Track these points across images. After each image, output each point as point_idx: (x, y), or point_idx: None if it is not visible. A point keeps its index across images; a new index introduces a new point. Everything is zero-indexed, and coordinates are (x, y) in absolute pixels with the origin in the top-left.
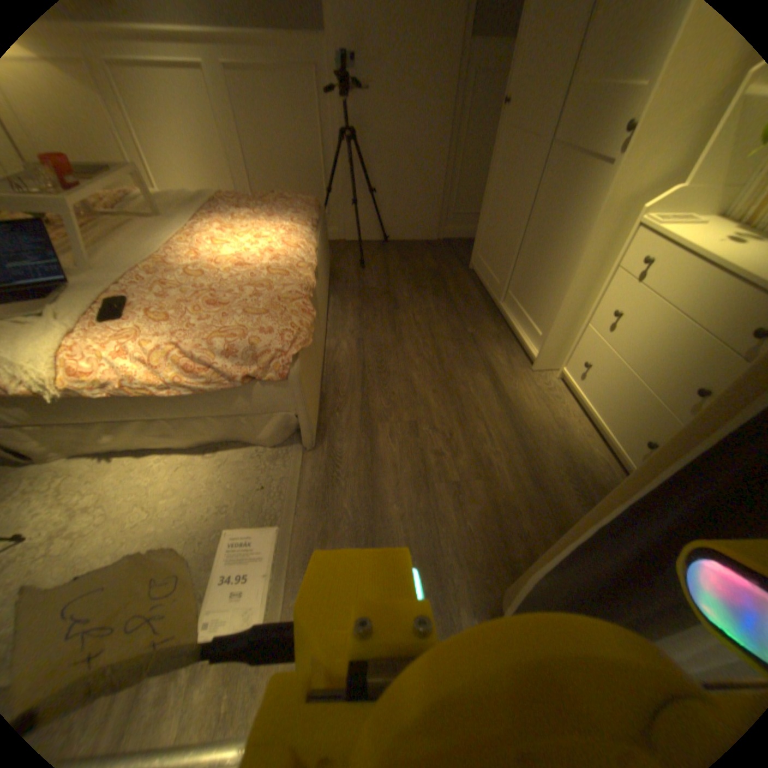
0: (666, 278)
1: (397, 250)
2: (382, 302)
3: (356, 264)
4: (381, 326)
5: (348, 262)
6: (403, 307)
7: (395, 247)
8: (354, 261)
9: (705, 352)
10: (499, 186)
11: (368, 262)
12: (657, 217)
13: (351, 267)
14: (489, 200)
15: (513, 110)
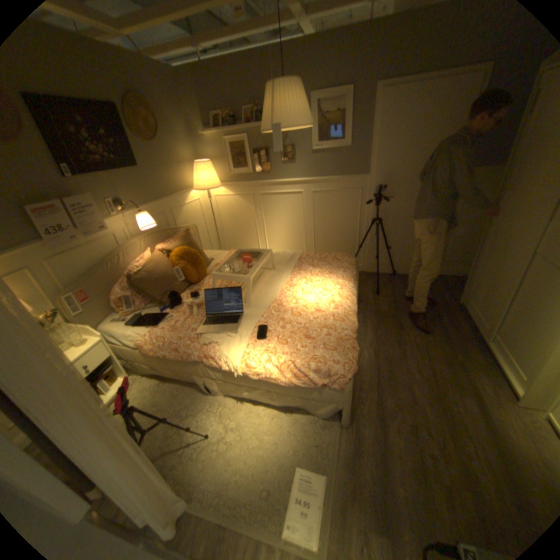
0: None
1: (402, 282)
2: (392, 324)
3: (373, 291)
4: (391, 343)
5: (368, 289)
6: (407, 330)
7: (401, 280)
8: (372, 289)
9: None
10: (487, 260)
11: (382, 290)
12: None
13: (370, 294)
14: (478, 265)
15: (498, 219)
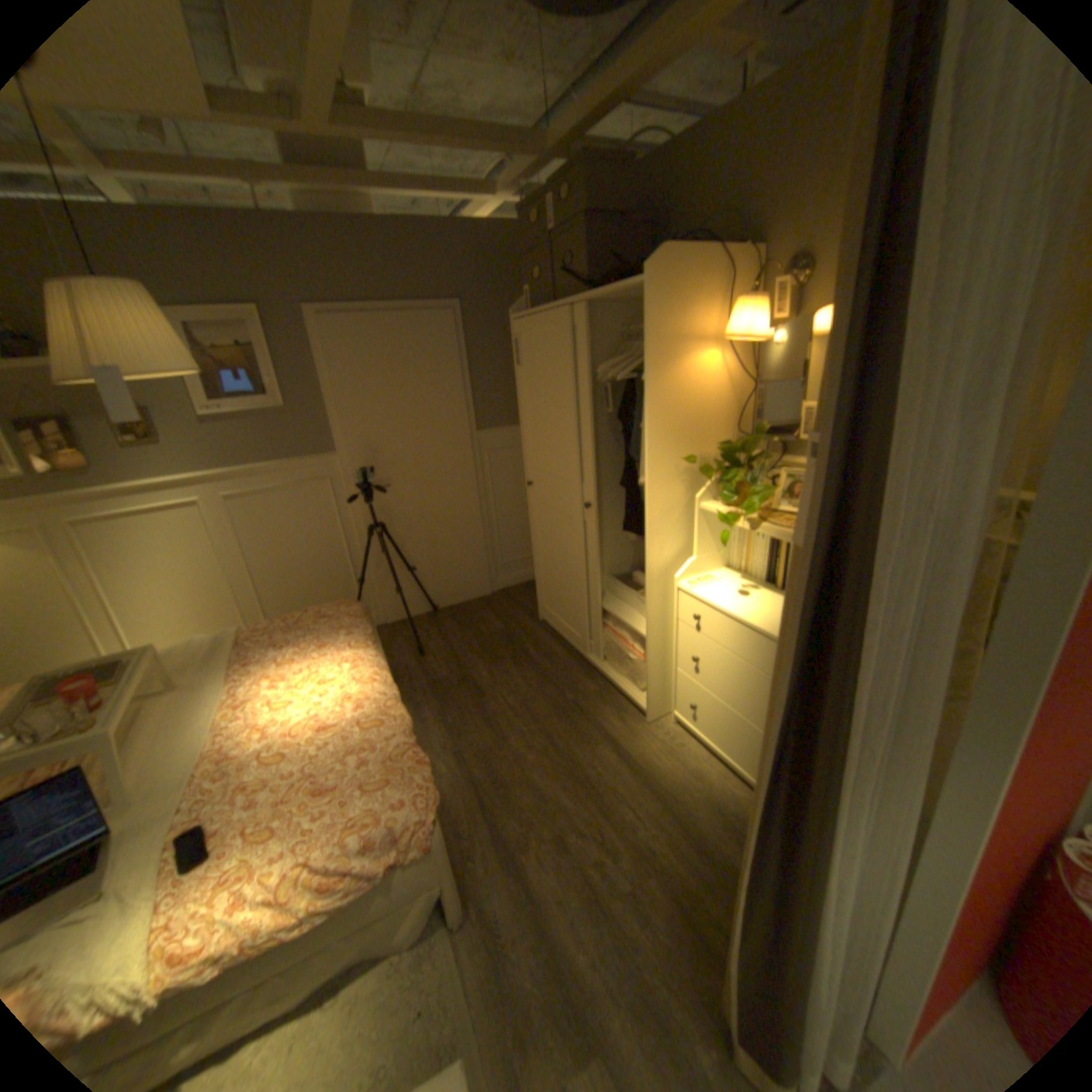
0: (714, 630)
1: (453, 619)
2: (463, 694)
3: (412, 652)
4: (474, 726)
5: (402, 652)
6: (489, 693)
7: (450, 616)
8: (409, 649)
9: (765, 686)
10: (546, 548)
11: (426, 645)
12: (686, 585)
13: (409, 659)
14: (539, 558)
15: (537, 492)
